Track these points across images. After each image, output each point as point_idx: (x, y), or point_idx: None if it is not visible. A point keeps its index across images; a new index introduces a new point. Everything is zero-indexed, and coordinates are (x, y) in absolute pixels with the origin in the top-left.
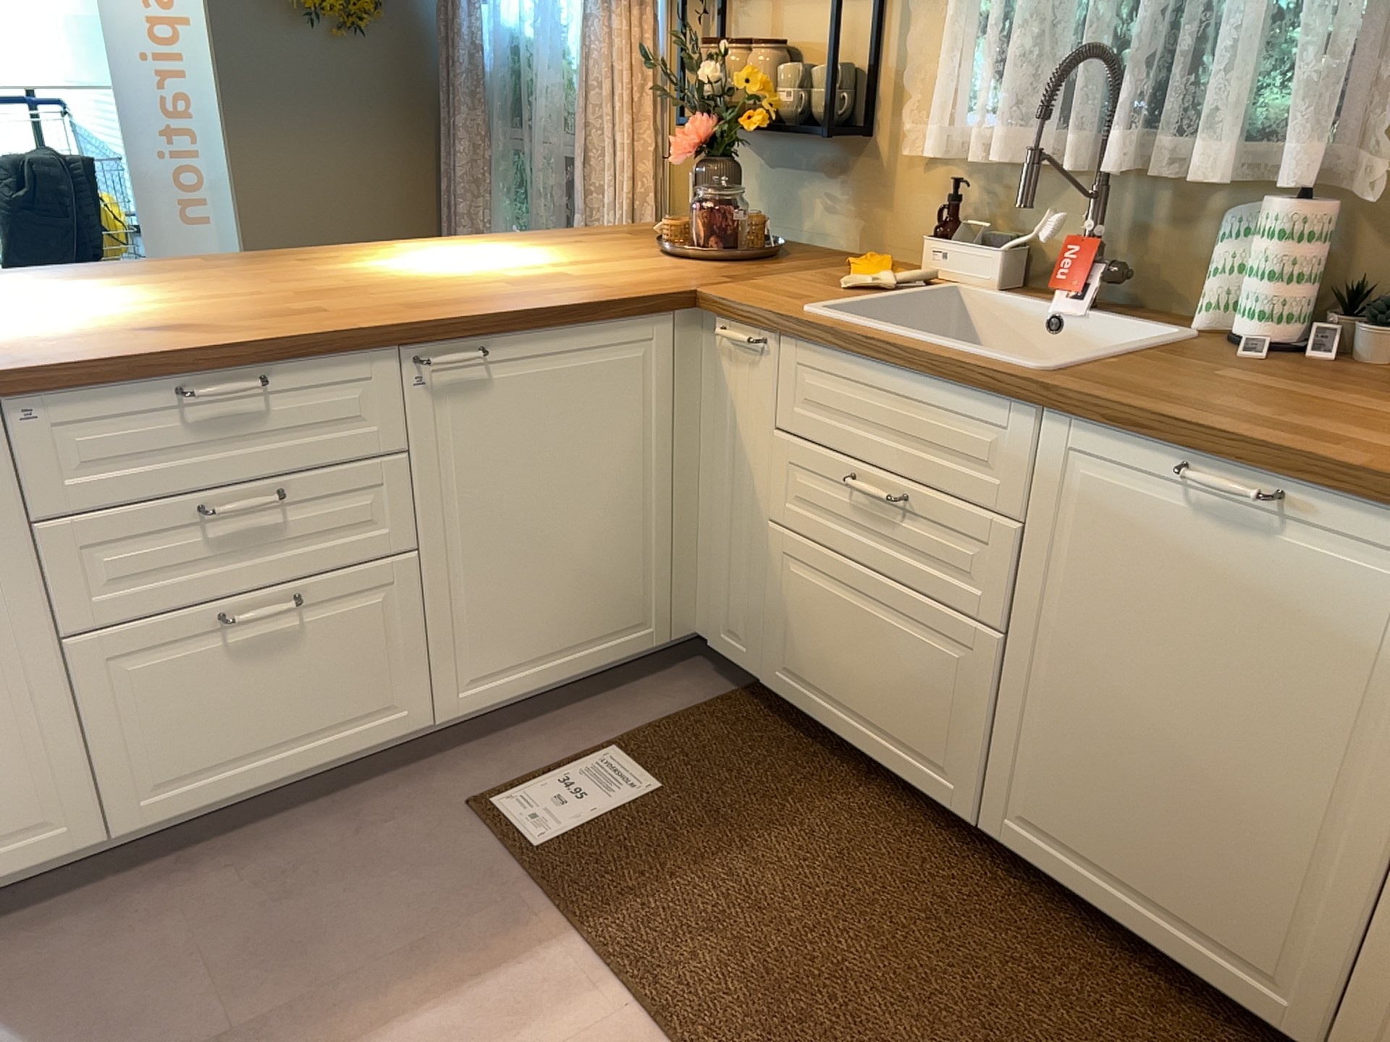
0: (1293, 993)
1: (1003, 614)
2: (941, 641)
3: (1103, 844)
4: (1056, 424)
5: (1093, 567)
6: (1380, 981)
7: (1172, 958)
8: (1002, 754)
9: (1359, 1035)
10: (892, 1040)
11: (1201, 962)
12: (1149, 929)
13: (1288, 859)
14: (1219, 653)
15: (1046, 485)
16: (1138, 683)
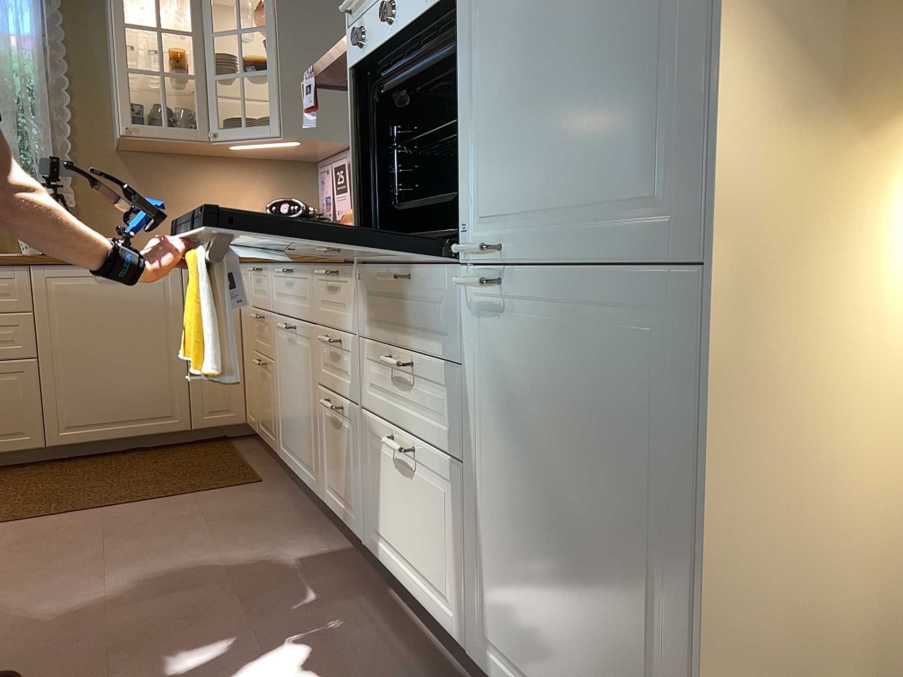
0: (177, 415)
1: (35, 350)
2: (5, 377)
3: (104, 413)
4: (39, 270)
5: (69, 315)
6: (196, 392)
7: (141, 435)
8: (51, 407)
9: (197, 413)
10: (92, 487)
11: (150, 428)
12: (130, 431)
13: (163, 375)
14: (122, 323)
15: (41, 293)
16: (99, 347)
